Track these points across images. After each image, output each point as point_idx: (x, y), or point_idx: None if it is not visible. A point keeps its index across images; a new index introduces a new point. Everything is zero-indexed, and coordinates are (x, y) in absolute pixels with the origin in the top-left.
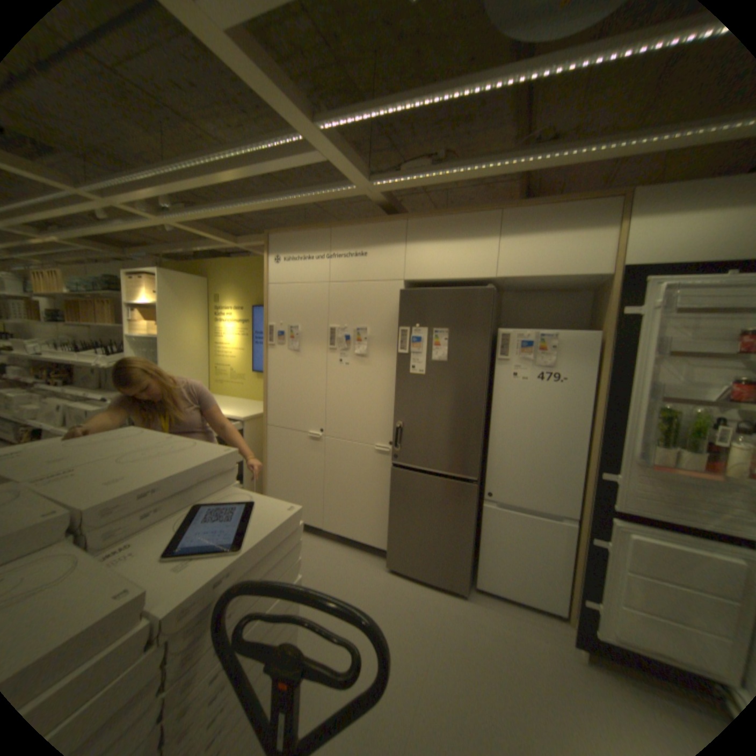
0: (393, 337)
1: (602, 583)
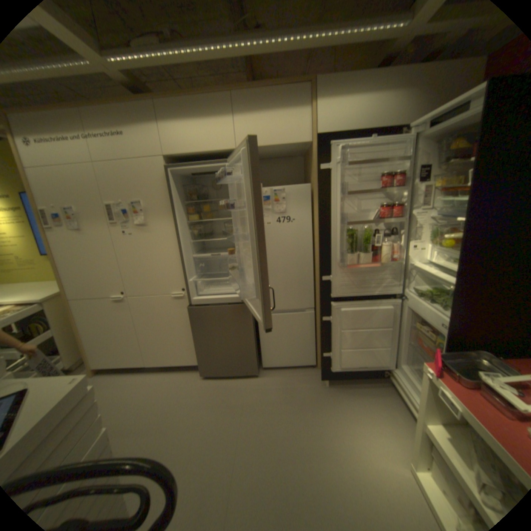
0: (165, 206)
1: (329, 340)
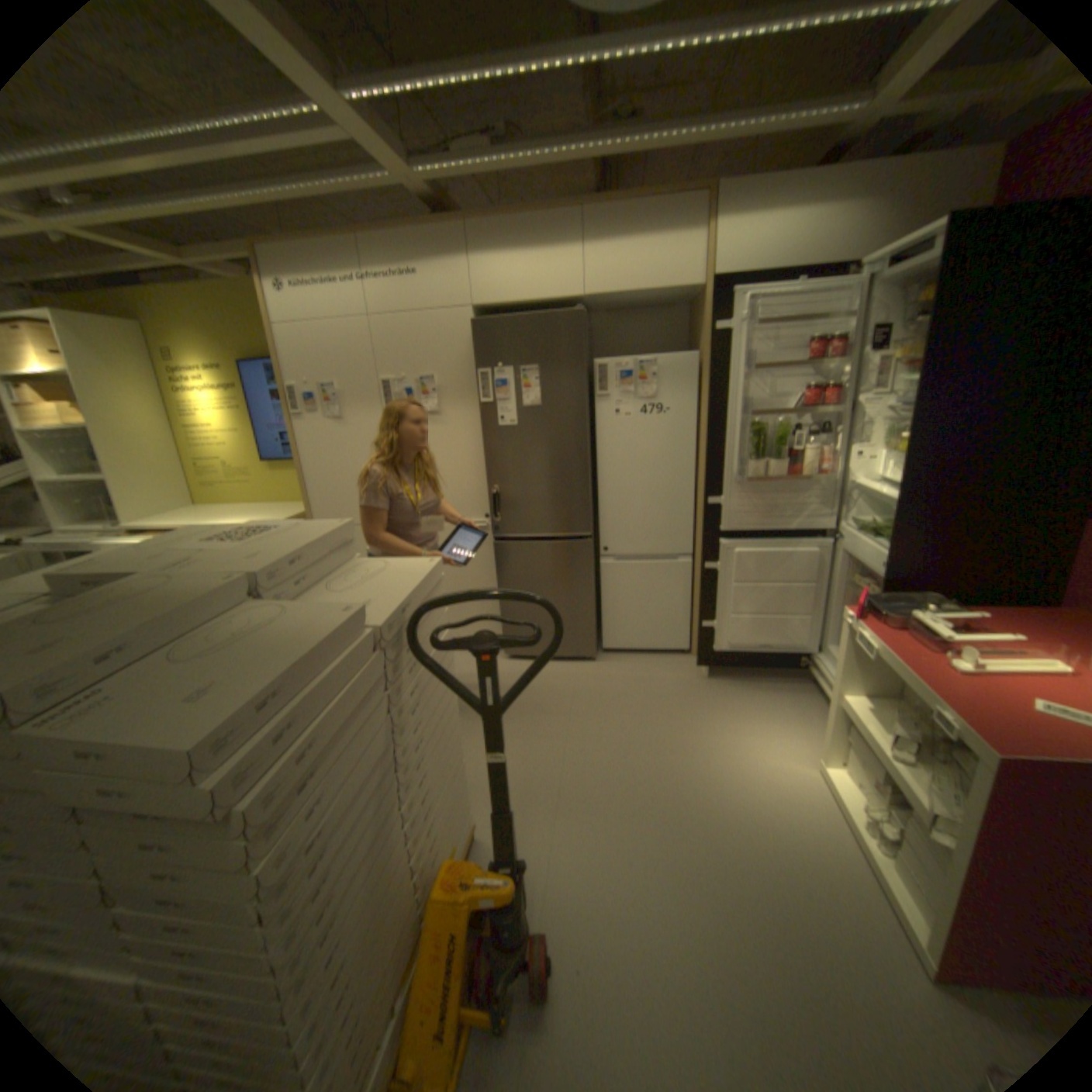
0: (470, 384)
1: (714, 601)
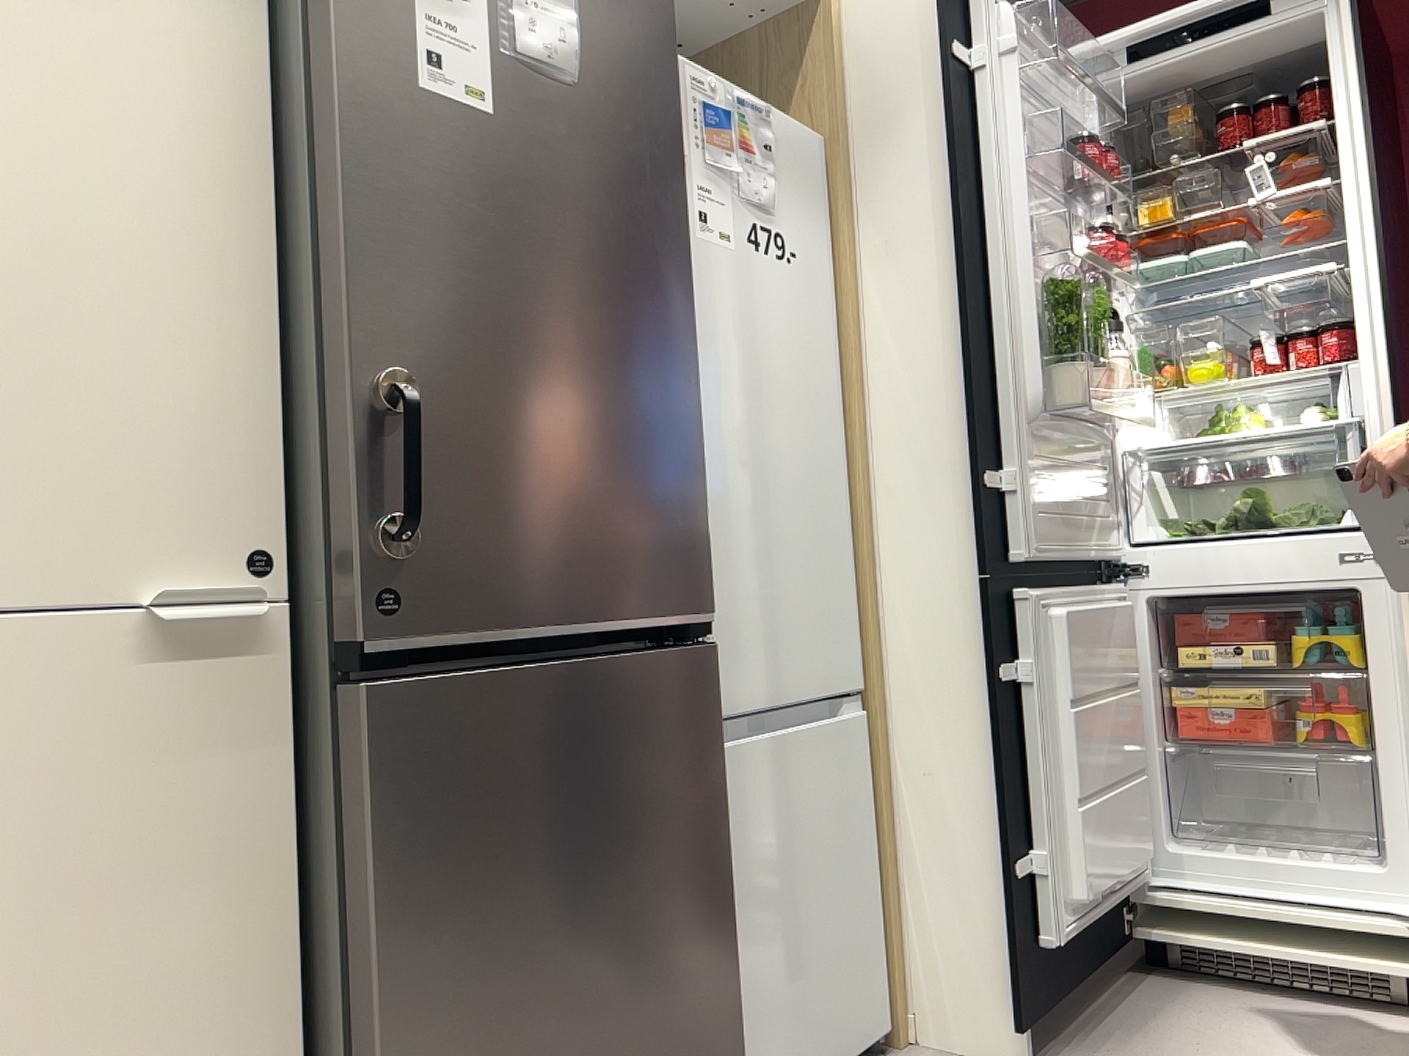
0: None
1: (1024, 783)
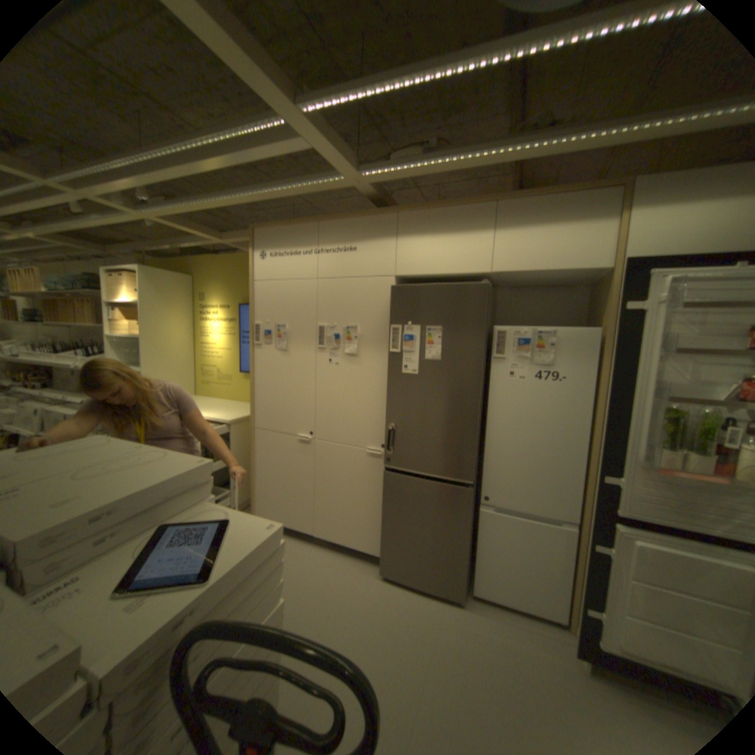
0: (385, 335)
1: (605, 591)
